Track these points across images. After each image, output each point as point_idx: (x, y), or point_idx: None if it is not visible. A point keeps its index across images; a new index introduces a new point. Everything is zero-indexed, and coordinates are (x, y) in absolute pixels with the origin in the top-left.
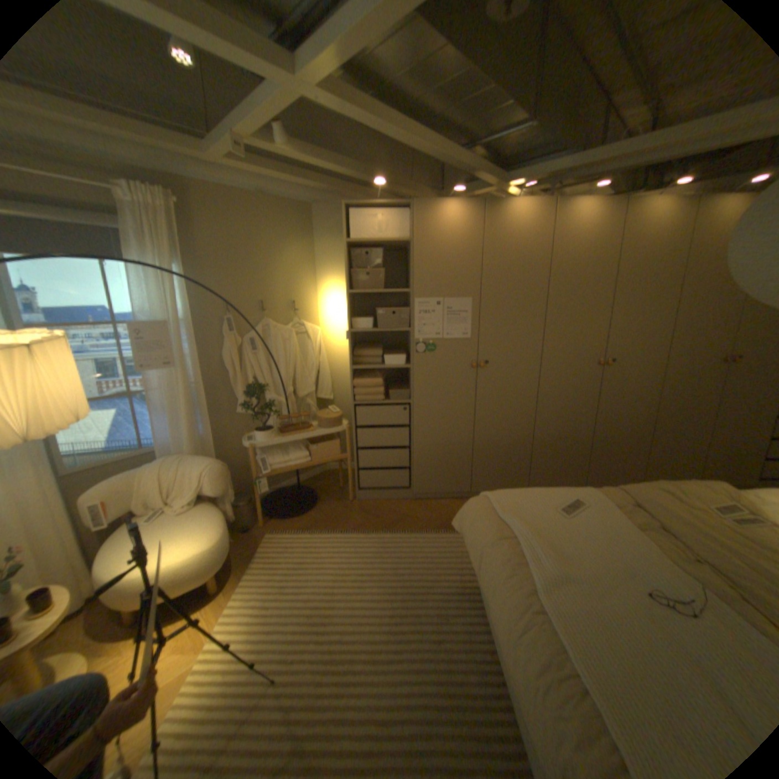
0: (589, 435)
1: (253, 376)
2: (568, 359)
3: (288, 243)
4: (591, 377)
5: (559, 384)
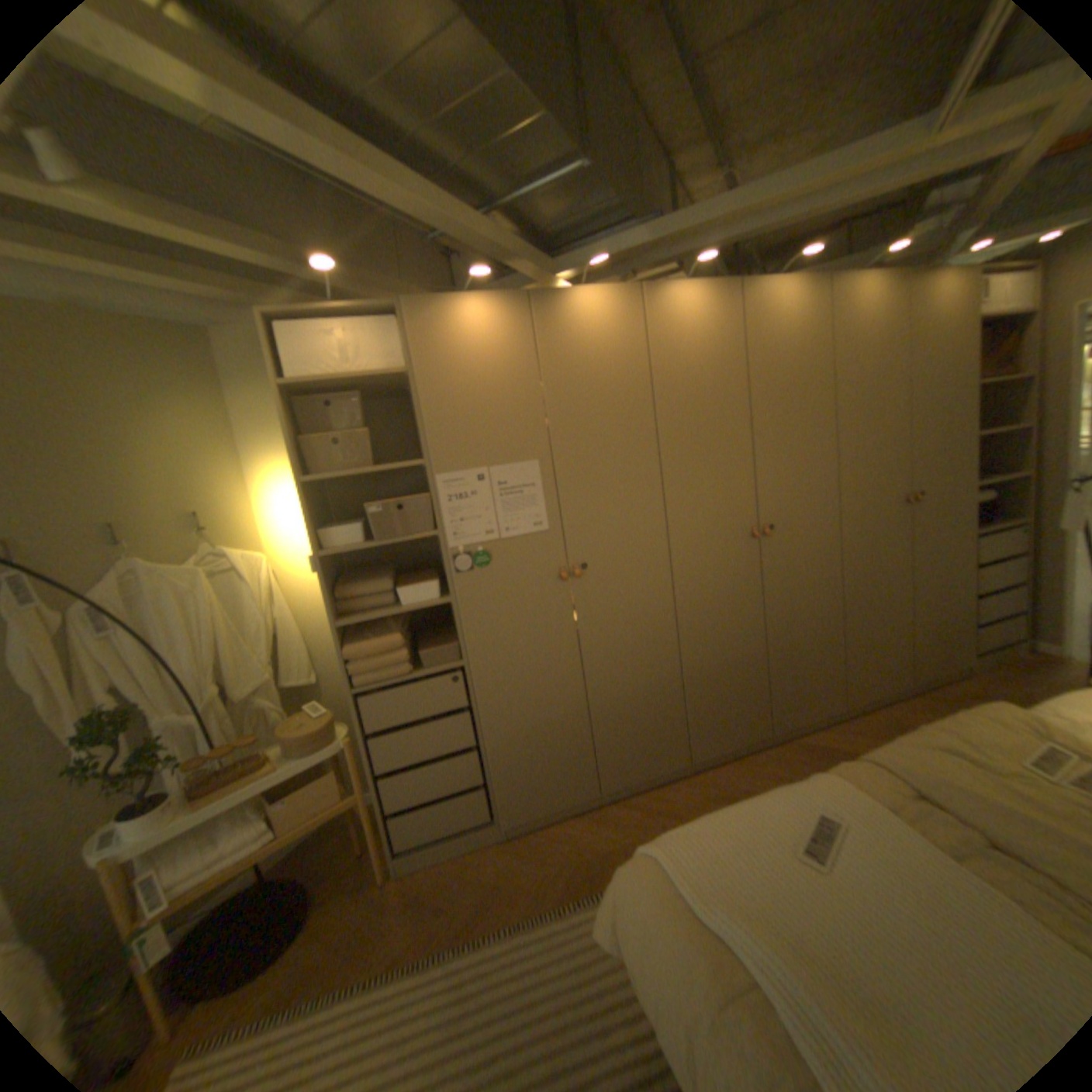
0: (762, 650)
1: (112, 685)
2: (709, 536)
3: (164, 400)
4: (747, 558)
5: (704, 578)
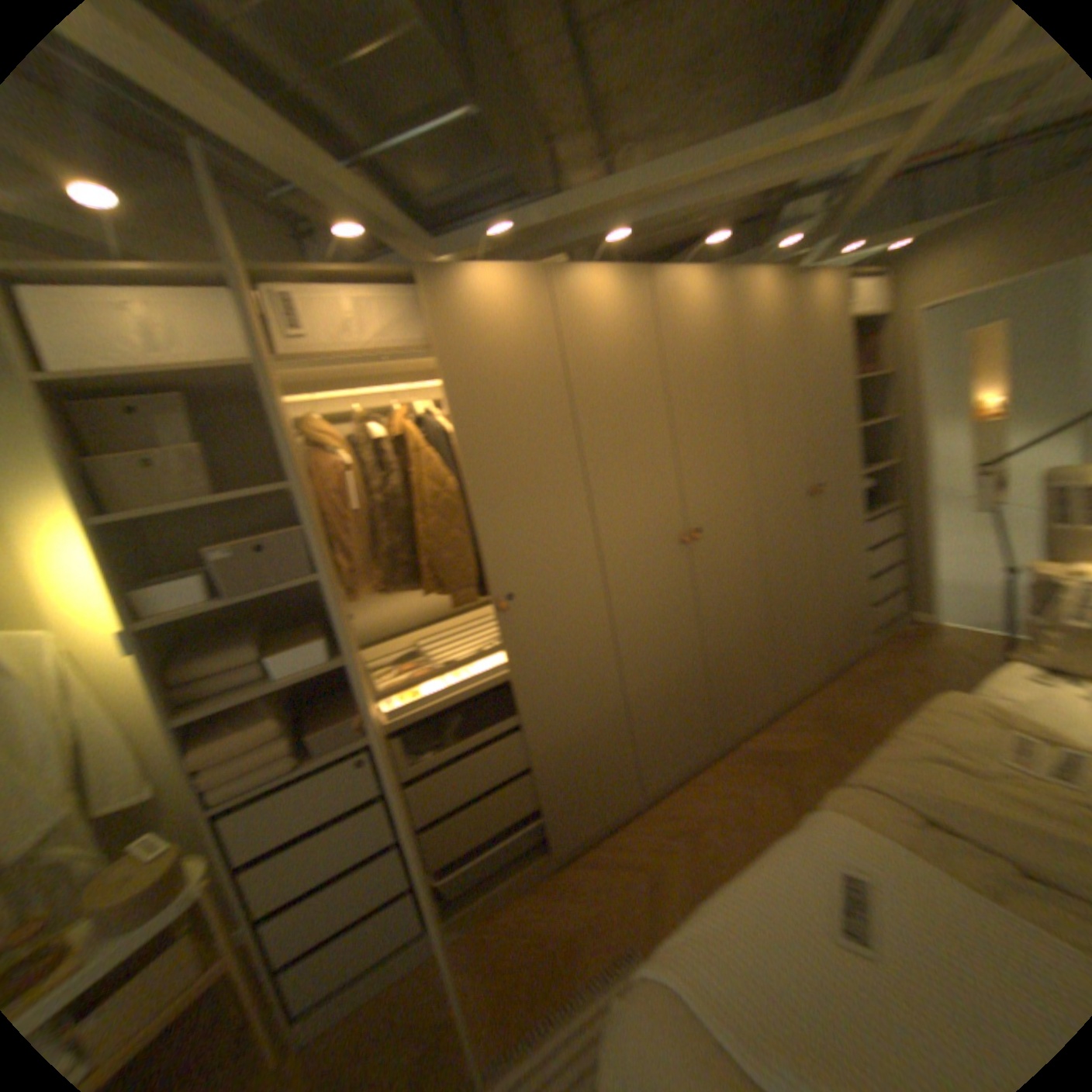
0: (702, 661)
1: None
2: (642, 546)
3: None
4: (680, 566)
5: (640, 593)
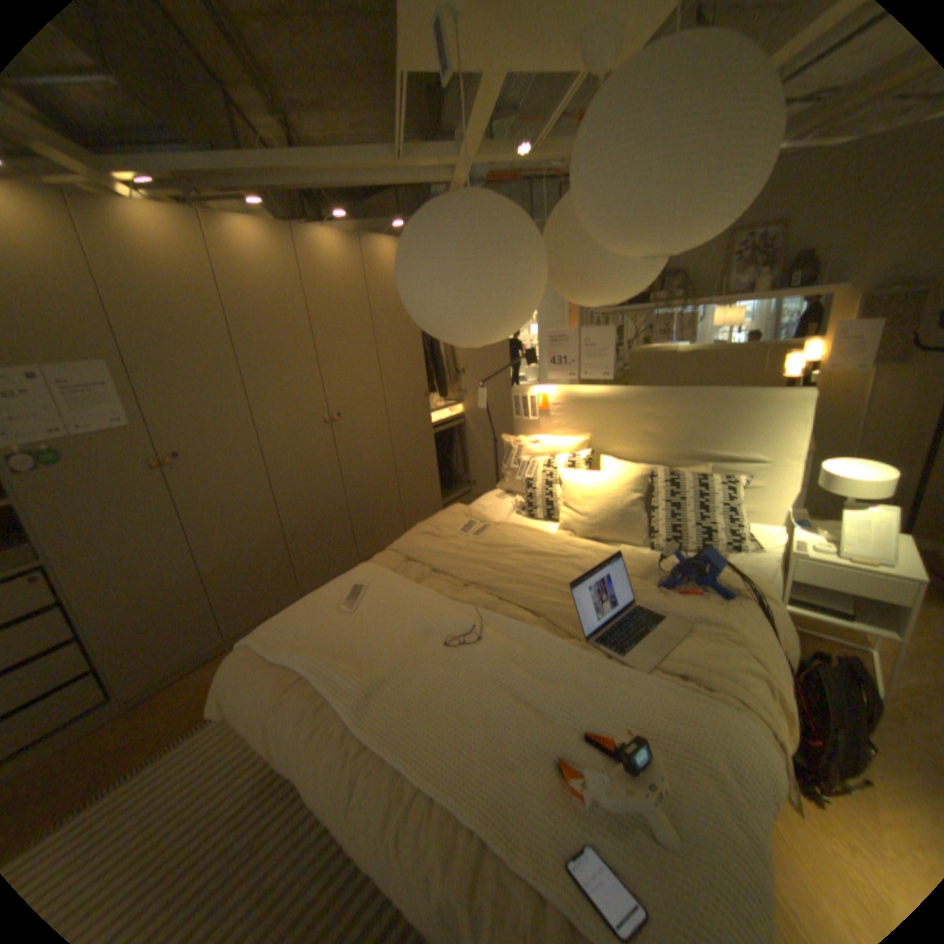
0: (343, 503)
1: None
2: (290, 424)
3: None
4: (323, 439)
5: (290, 456)
